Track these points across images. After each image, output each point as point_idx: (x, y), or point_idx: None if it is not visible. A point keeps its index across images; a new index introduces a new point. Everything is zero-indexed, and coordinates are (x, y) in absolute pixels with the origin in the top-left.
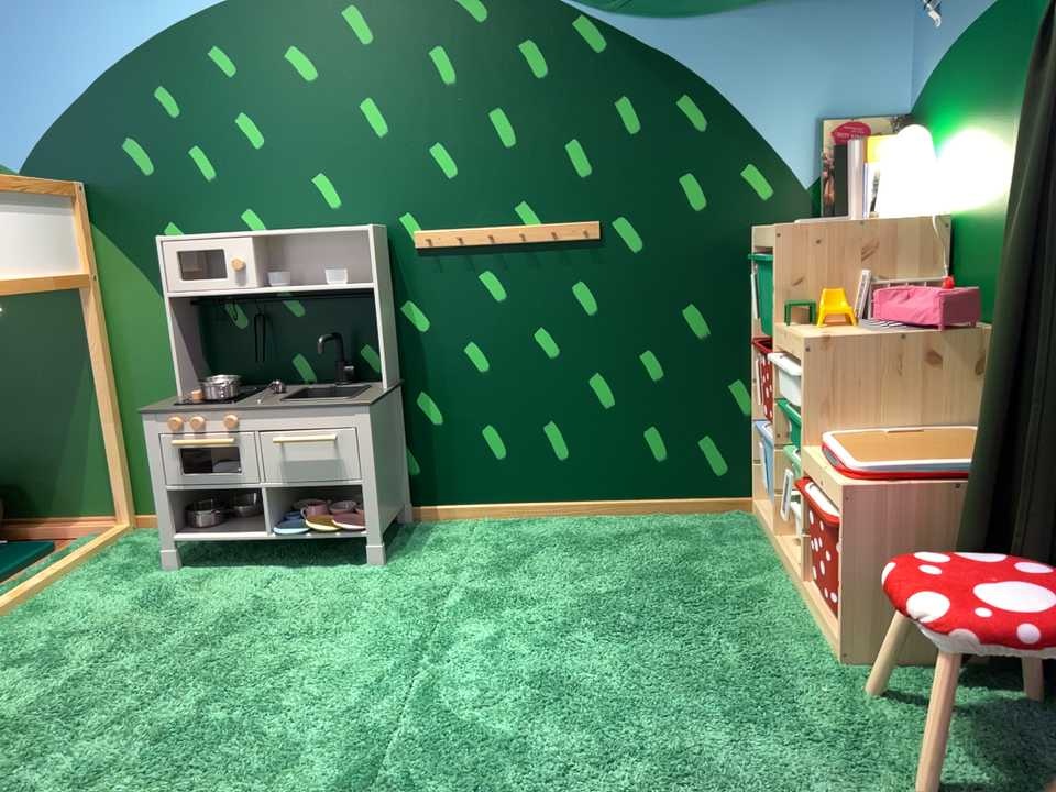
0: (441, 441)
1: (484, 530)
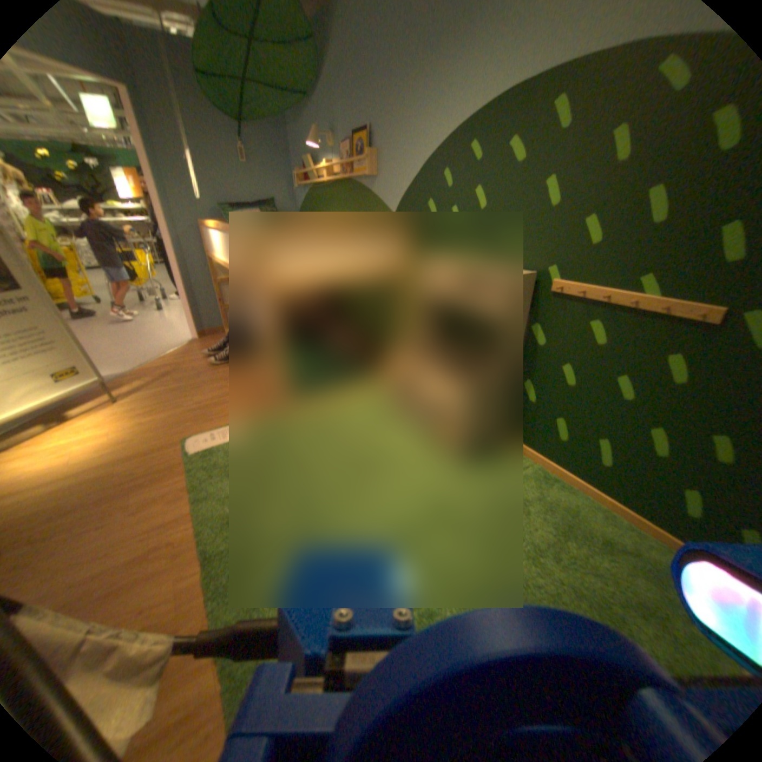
0: (531, 410)
1: (531, 472)
